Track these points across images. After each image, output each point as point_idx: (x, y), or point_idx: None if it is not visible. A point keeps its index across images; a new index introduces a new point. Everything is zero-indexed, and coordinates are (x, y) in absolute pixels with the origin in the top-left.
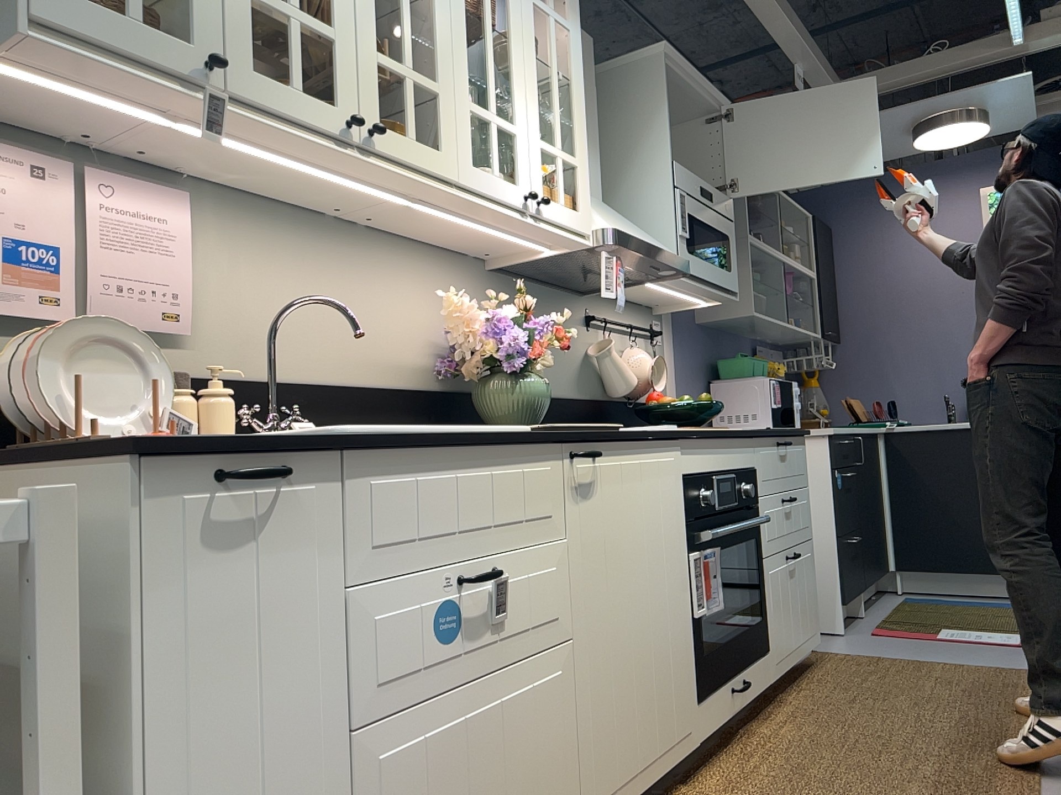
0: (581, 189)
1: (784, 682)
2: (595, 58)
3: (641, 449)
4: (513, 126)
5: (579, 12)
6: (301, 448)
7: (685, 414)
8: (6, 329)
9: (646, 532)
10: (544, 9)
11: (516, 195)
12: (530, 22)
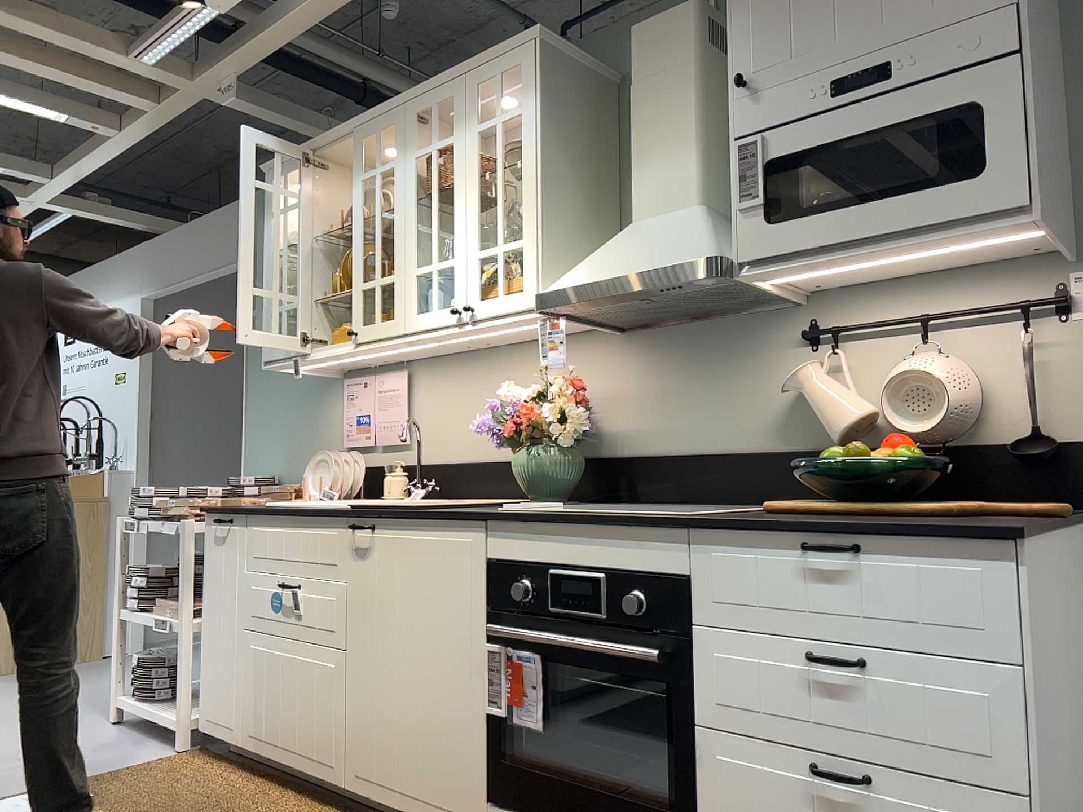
0: (525, 266)
1: None
2: (697, 19)
3: (422, 527)
4: (449, 260)
5: (536, 80)
6: (233, 512)
7: (833, 478)
8: (361, 451)
9: (421, 600)
10: (487, 127)
11: (449, 315)
12: (472, 154)
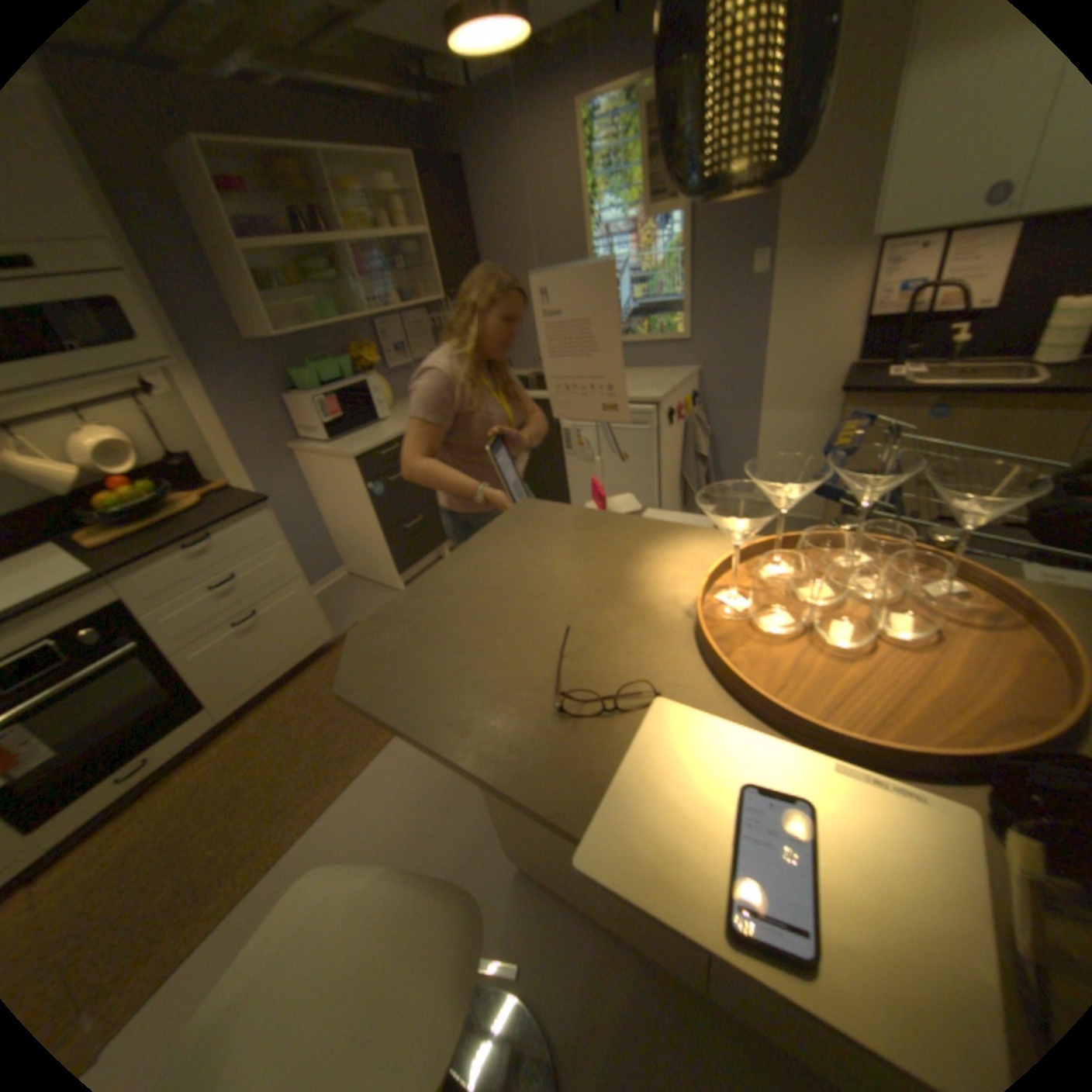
0: None
1: (276, 686)
2: None
3: None
4: None
5: None
6: None
7: (112, 514)
8: None
9: None
10: None
11: None
12: None
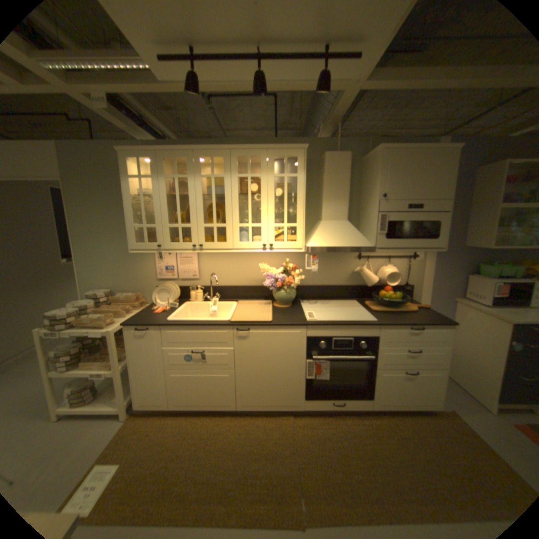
0: (297, 234)
1: (401, 414)
2: (351, 158)
3: (276, 328)
4: (259, 225)
5: (305, 165)
6: (150, 326)
7: (385, 301)
8: (168, 280)
9: (276, 351)
10: (280, 176)
11: (259, 246)
12: (271, 185)
